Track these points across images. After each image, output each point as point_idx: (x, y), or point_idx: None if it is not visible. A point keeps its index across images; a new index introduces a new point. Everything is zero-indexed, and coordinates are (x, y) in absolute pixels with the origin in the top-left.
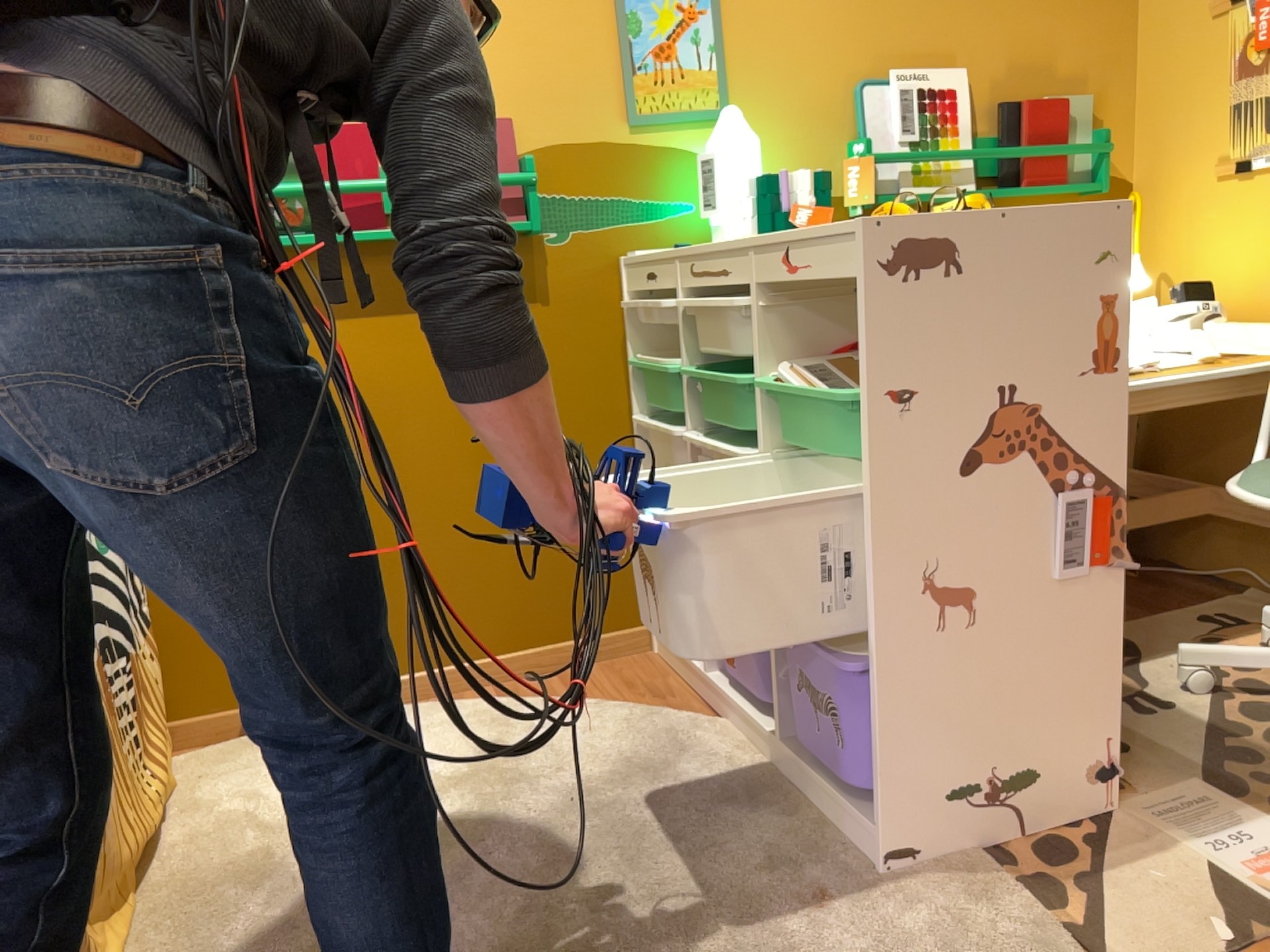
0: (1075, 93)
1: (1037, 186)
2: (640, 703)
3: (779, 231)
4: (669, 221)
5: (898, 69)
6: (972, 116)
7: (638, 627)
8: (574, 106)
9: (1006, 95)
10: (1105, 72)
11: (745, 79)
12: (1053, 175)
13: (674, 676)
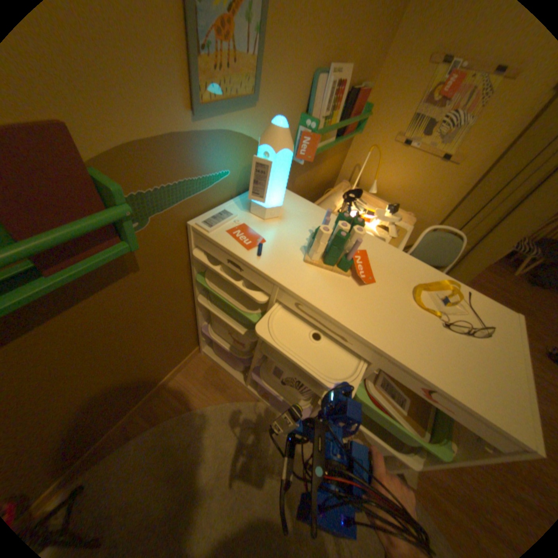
0: (370, 78)
1: (349, 134)
2: (219, 399)
3: (346, 271)
4: (217, 185)
5: (334, 58)
6: (347, 96)
7: (195, 350)
8: (142, 92)
9: (355, 78)
10: (379, 65)
11: (272, 61)
12: (354, 127)
13: (222, 372)
